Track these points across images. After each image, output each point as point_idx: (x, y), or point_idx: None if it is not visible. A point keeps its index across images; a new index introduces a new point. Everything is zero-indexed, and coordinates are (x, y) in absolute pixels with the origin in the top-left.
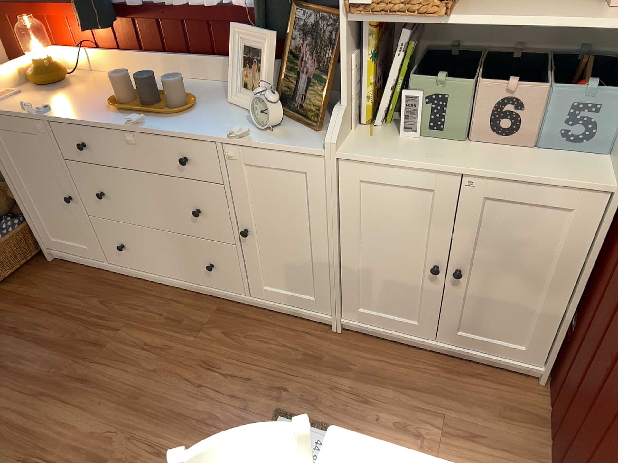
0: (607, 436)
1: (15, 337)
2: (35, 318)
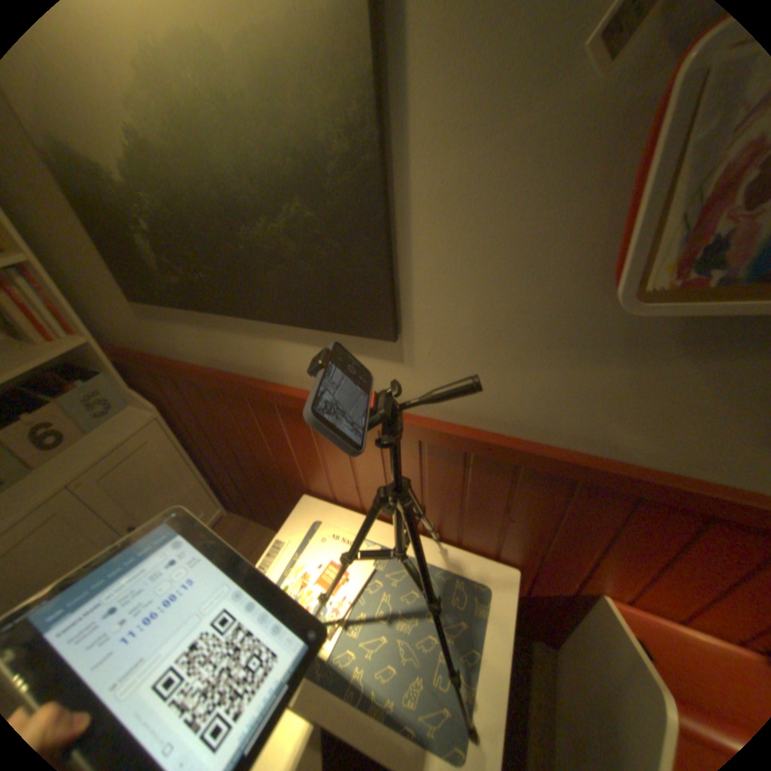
0: (269, 492)
1: None
2: None
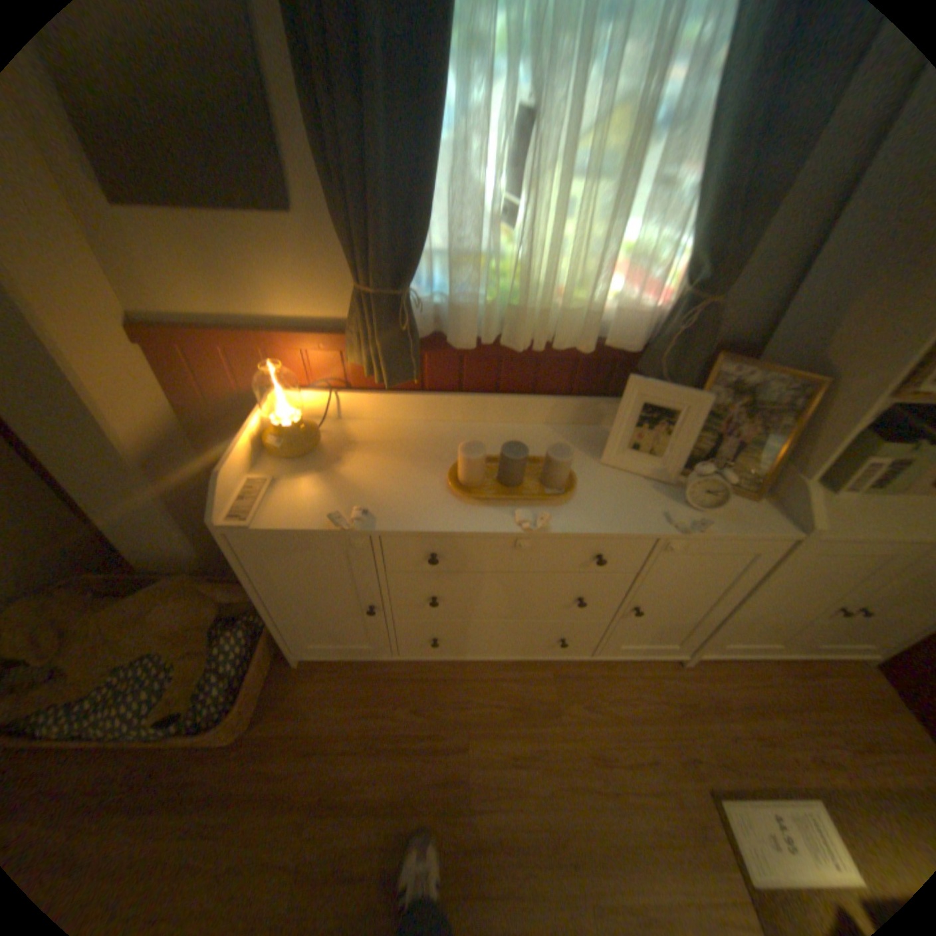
0: None
1: (333, 818)
2: (340, 773)
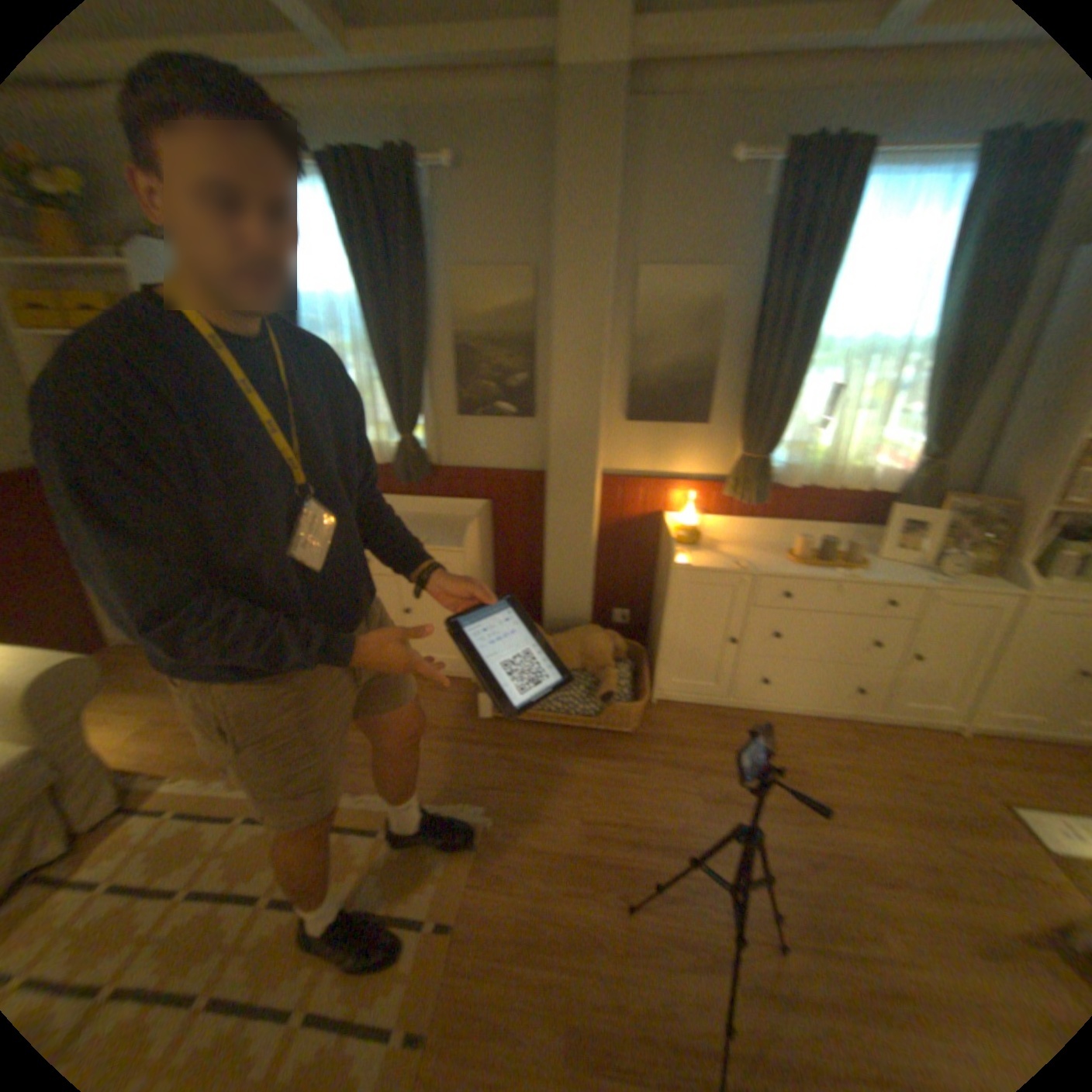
0: None
1: (715, 778)
2: (710, 759)
